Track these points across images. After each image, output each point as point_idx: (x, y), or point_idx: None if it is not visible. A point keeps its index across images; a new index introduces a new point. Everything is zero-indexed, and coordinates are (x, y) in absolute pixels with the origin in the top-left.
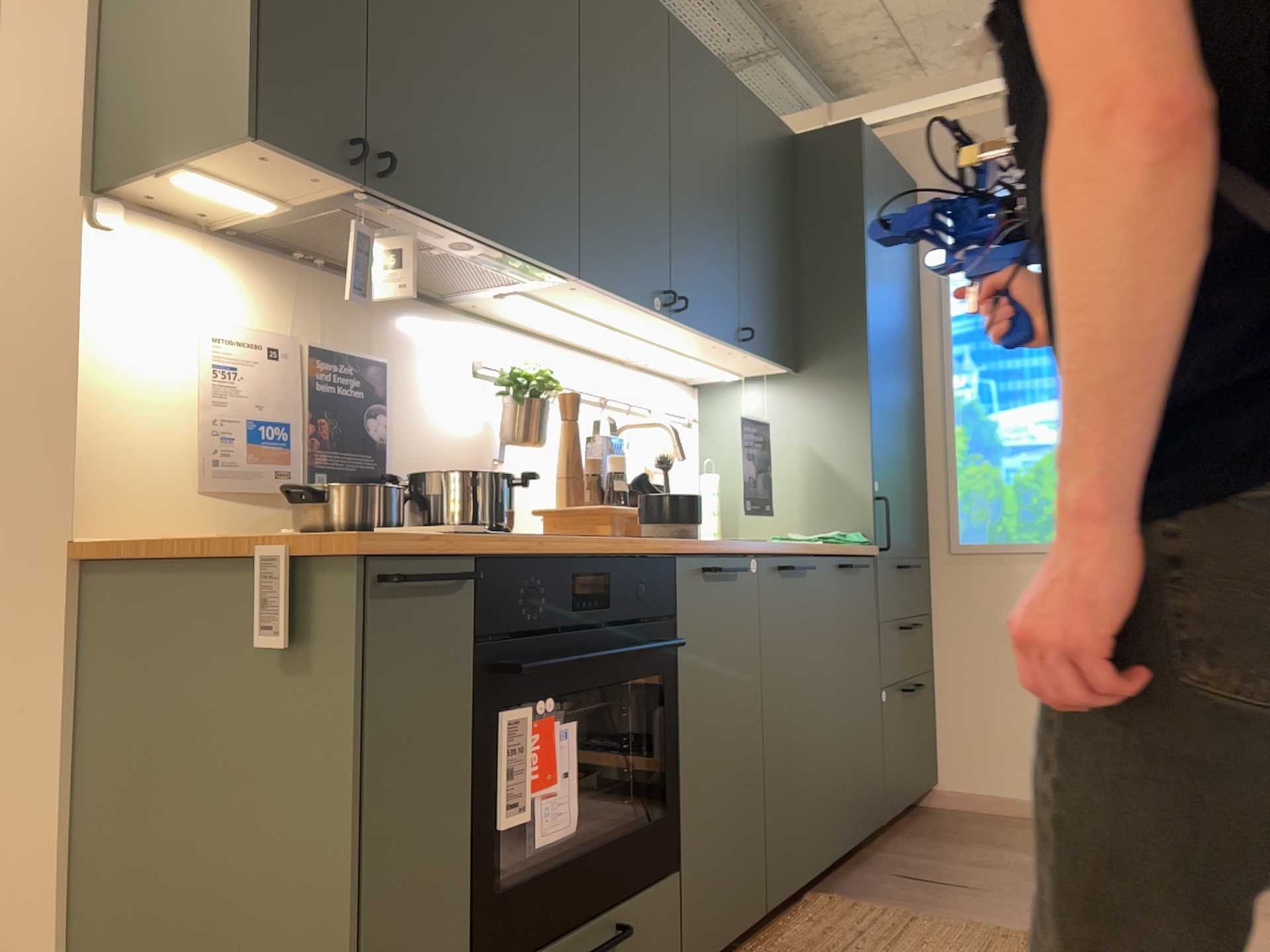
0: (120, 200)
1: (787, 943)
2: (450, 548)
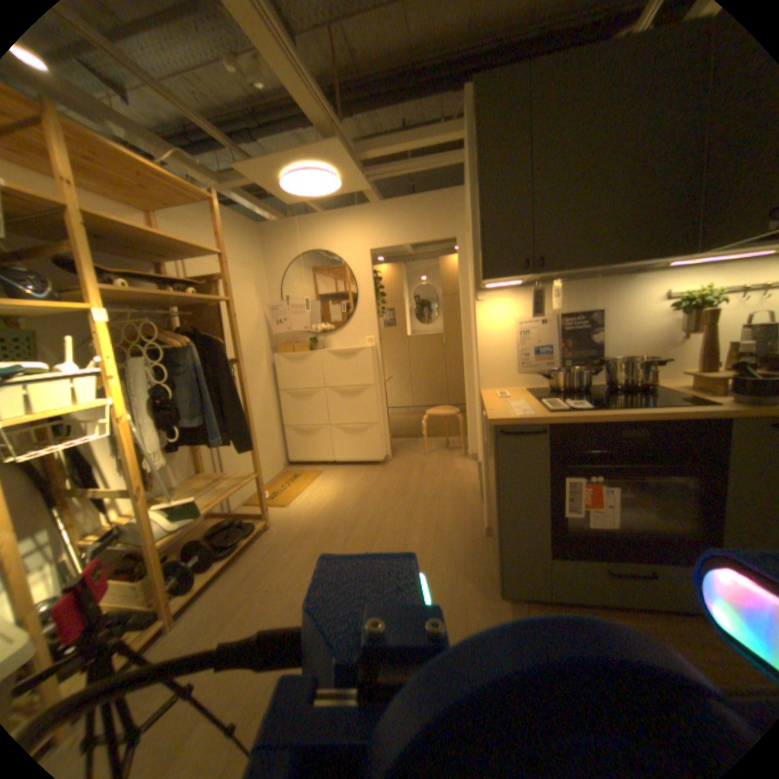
0: (485, 287)
1: None
2: (535, 421)
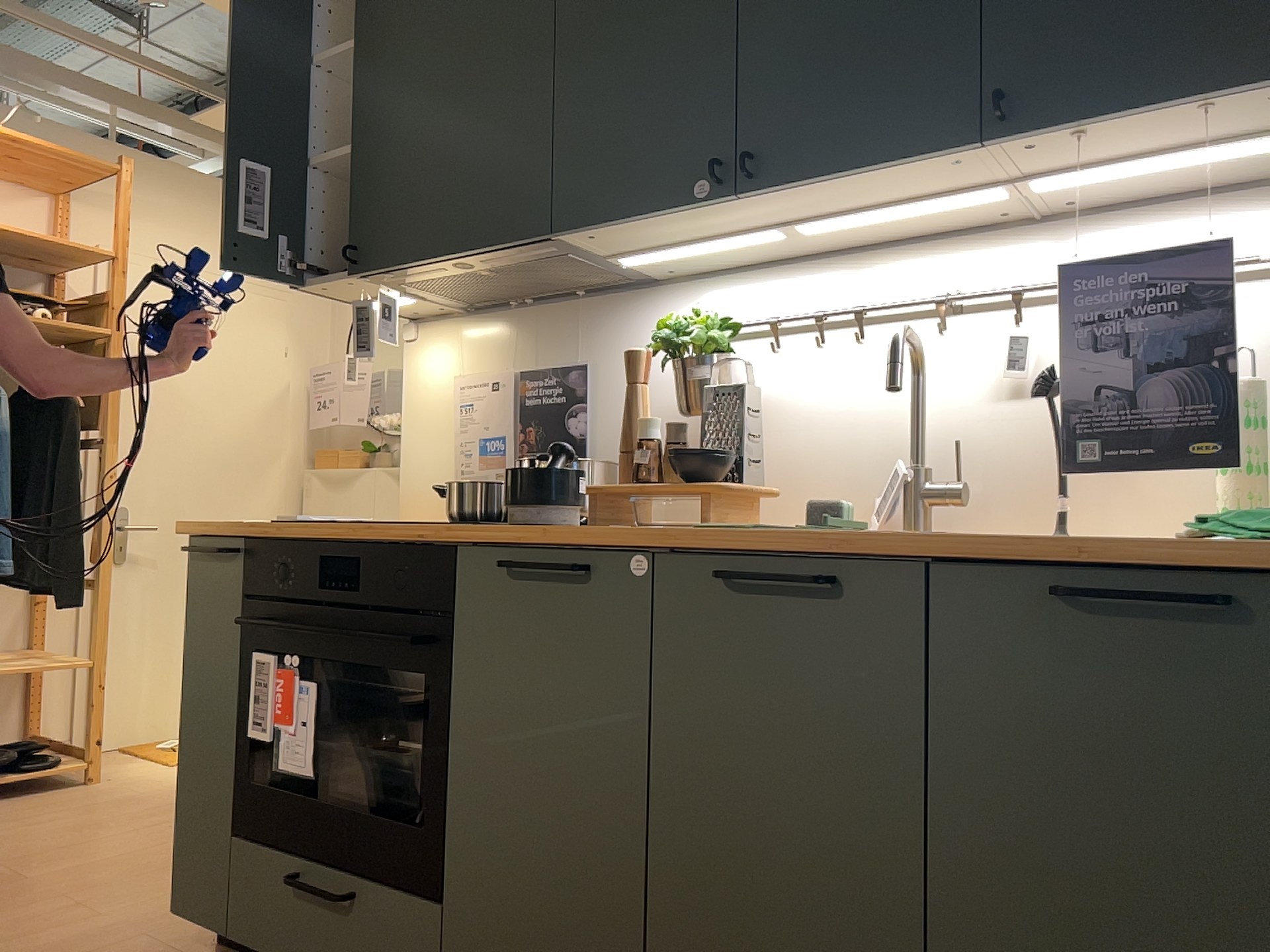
0: (422, 319)
1: None
2: (224, 530)
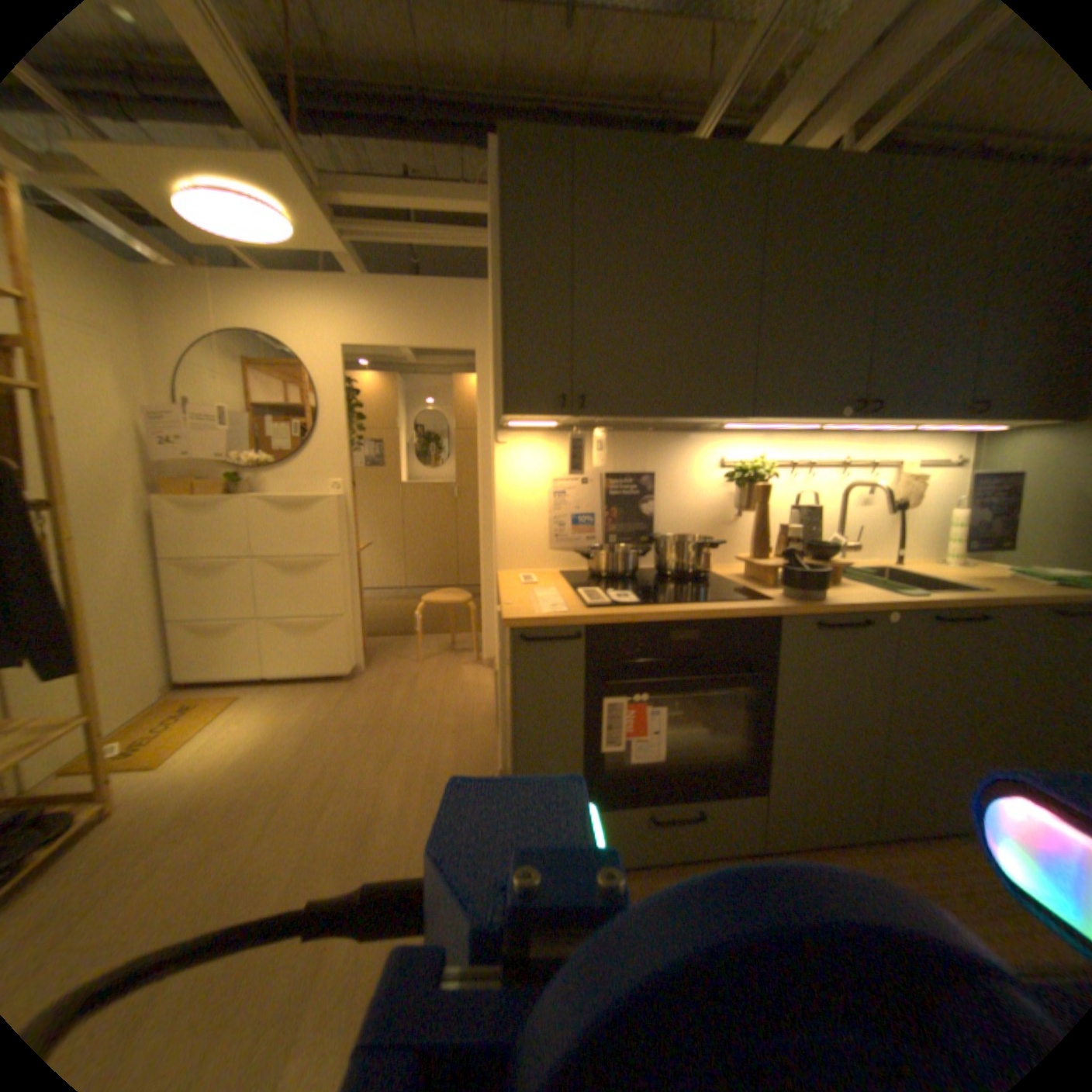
0: (509, 426)
1: (897, 862)
2: (566, 620)
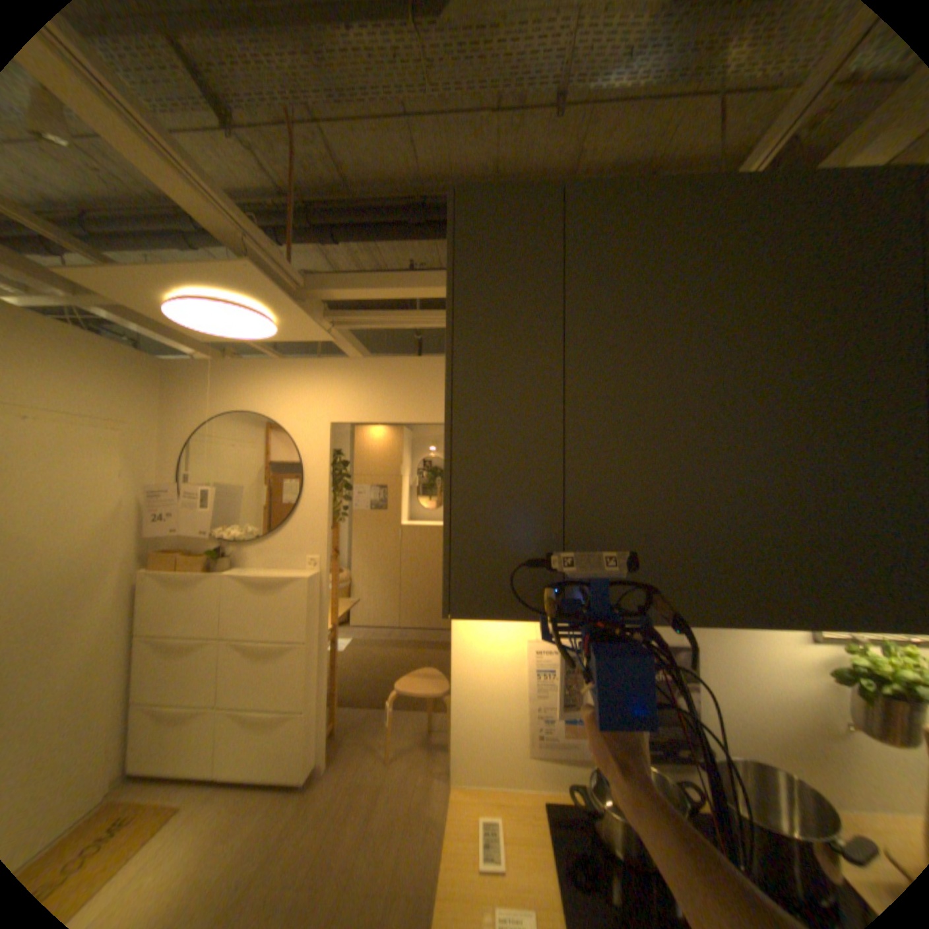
0: None
1: None
2: None
